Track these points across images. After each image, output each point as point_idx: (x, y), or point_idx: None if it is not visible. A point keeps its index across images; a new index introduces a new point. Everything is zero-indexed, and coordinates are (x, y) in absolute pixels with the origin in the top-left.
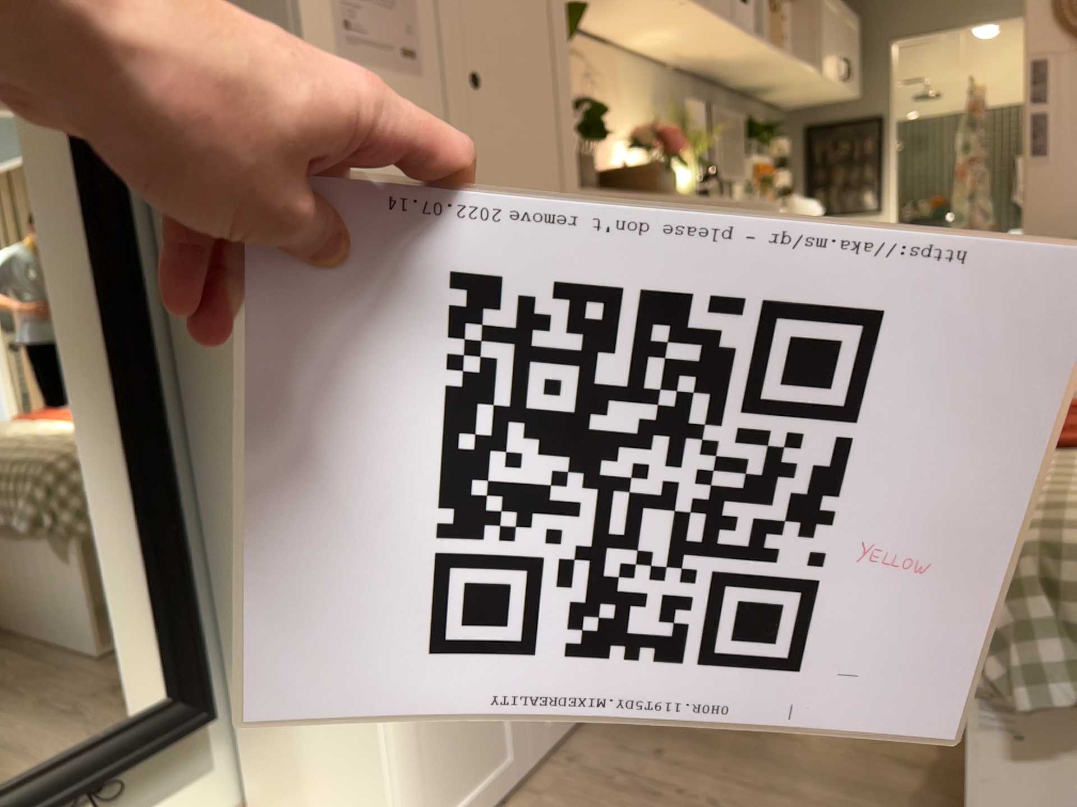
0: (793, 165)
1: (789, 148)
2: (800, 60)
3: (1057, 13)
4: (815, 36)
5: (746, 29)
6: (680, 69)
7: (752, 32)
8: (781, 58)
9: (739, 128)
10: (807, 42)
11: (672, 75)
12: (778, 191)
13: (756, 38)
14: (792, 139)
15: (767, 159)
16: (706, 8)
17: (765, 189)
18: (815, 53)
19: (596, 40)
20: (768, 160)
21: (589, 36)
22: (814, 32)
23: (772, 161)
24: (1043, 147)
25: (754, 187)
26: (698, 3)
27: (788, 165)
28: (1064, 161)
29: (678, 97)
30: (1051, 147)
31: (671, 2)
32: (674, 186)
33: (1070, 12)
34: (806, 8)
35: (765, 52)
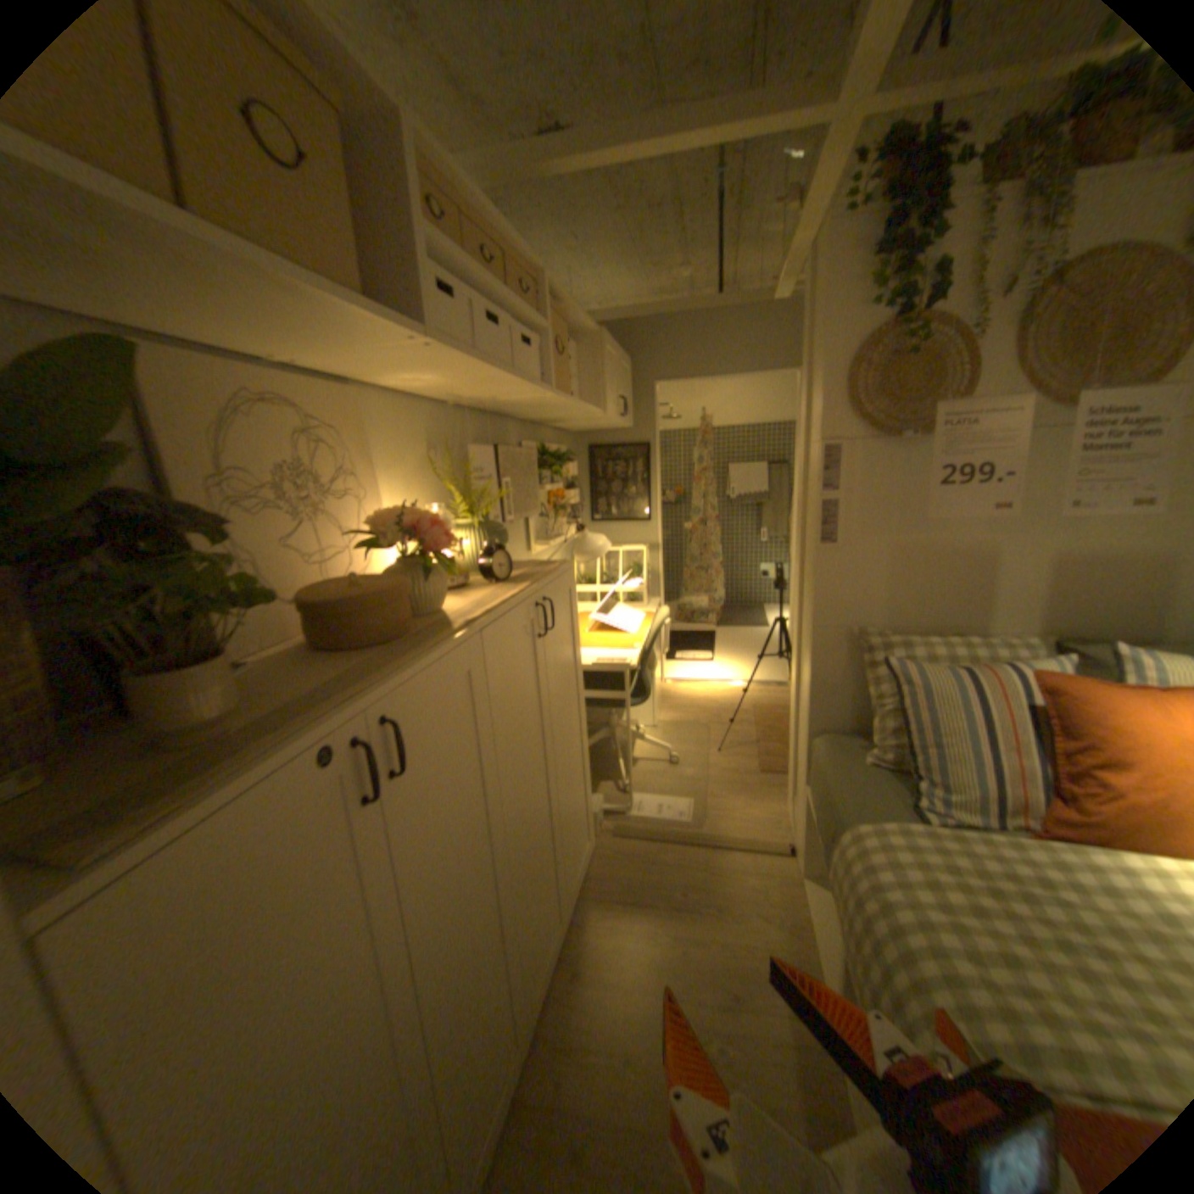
0: (583, 478)
1: (579, 463)
2: (590, 404)
3: (853, 401)
4: (602, 378)
5: (535, 378)
6: (468, 406)
7: (542, 381)
8: (573, 403)
9: (536, 457)
10: (596, 384)
11: (457, 416)
12: (572, 505)
13: (546, 388)
14: (582, 456)
15: (561, 480)
16: (478, 355)
17: (561, 507)
18: (603, 395)
19: (333, 378)
20: (563, 480)
21: (319, 373)
22: (601, 375)
23: (566, 480)
24: (833, 536)
25: (551, 511)
26: (463, 349)
27: (579, 478)
28: (852, 551)
29: (465, 441)
30: (840, 536)
31: (420, 345)
32: (457, 560)
33: (865, 402)
34: (594, 350)
35: (557, 399)
